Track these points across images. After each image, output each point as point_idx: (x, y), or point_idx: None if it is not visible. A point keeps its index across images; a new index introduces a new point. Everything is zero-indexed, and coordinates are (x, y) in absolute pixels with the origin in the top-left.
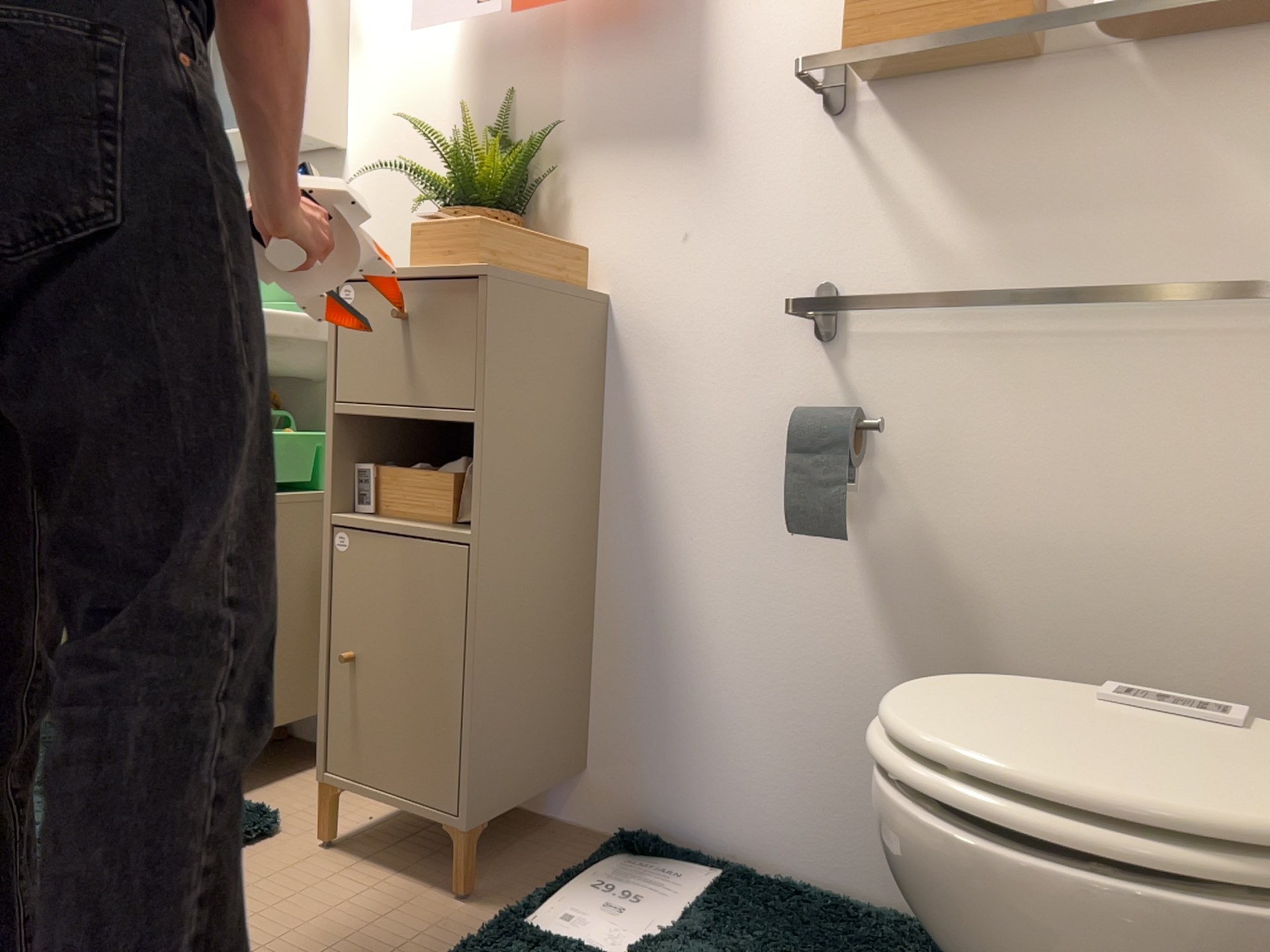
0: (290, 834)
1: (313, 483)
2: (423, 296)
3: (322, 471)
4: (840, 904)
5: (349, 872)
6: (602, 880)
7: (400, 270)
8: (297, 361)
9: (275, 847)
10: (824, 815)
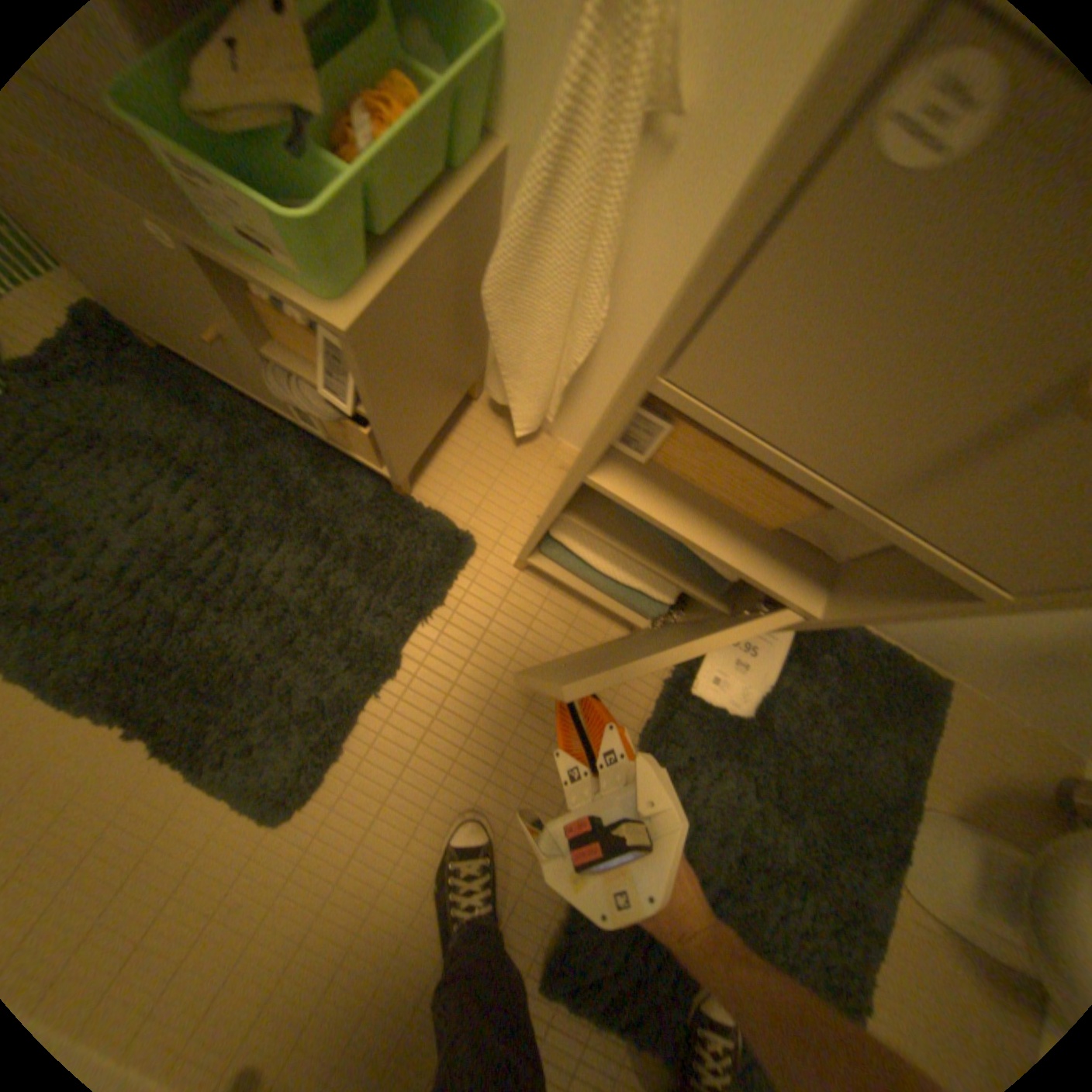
0: (489, 549)
1: (447, 150)
2: None
3: (463, 131)
4: (878, 649)
5: (552, 605)
6: None
7: None
8: None
9: (485, 571)
10: None
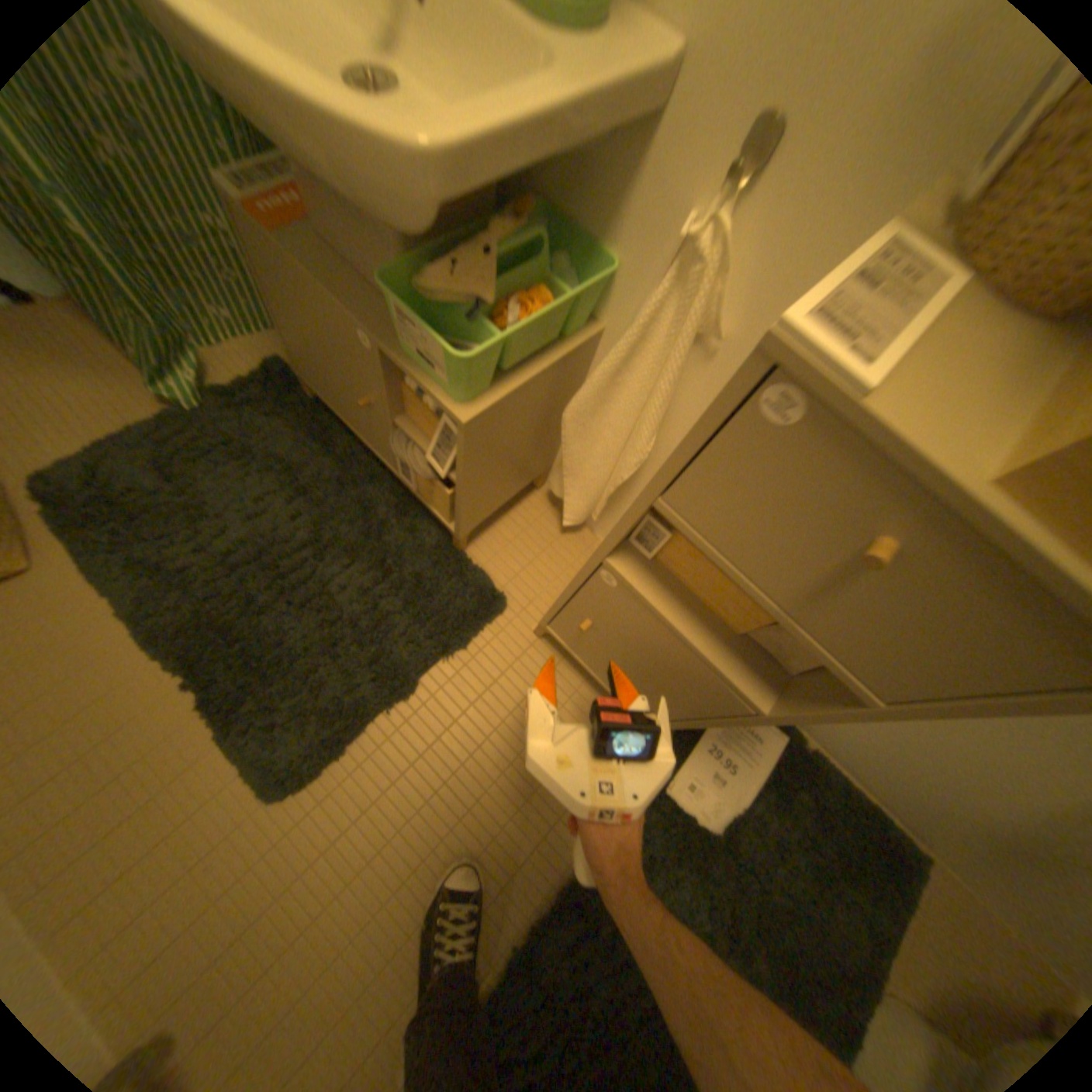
0: (517, 611)
1: (562, 324)
2: (982, 564)
3: (576, 316)
4: (858, 802)
5: (558, 674)
6: (720, 742)
7: (982, 480)
8: (574, 137)
9: (509, 629)
10: (885, 767)
